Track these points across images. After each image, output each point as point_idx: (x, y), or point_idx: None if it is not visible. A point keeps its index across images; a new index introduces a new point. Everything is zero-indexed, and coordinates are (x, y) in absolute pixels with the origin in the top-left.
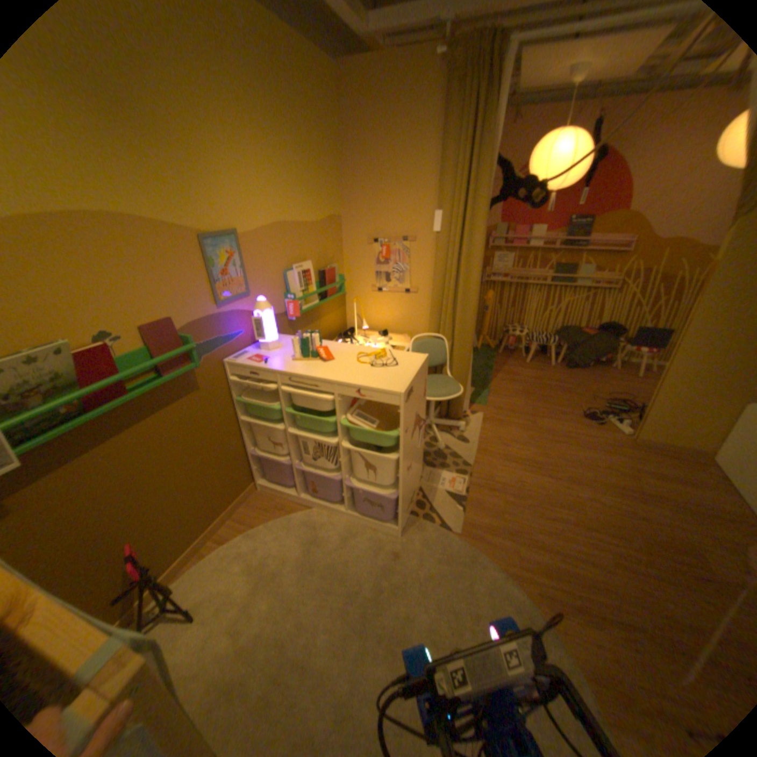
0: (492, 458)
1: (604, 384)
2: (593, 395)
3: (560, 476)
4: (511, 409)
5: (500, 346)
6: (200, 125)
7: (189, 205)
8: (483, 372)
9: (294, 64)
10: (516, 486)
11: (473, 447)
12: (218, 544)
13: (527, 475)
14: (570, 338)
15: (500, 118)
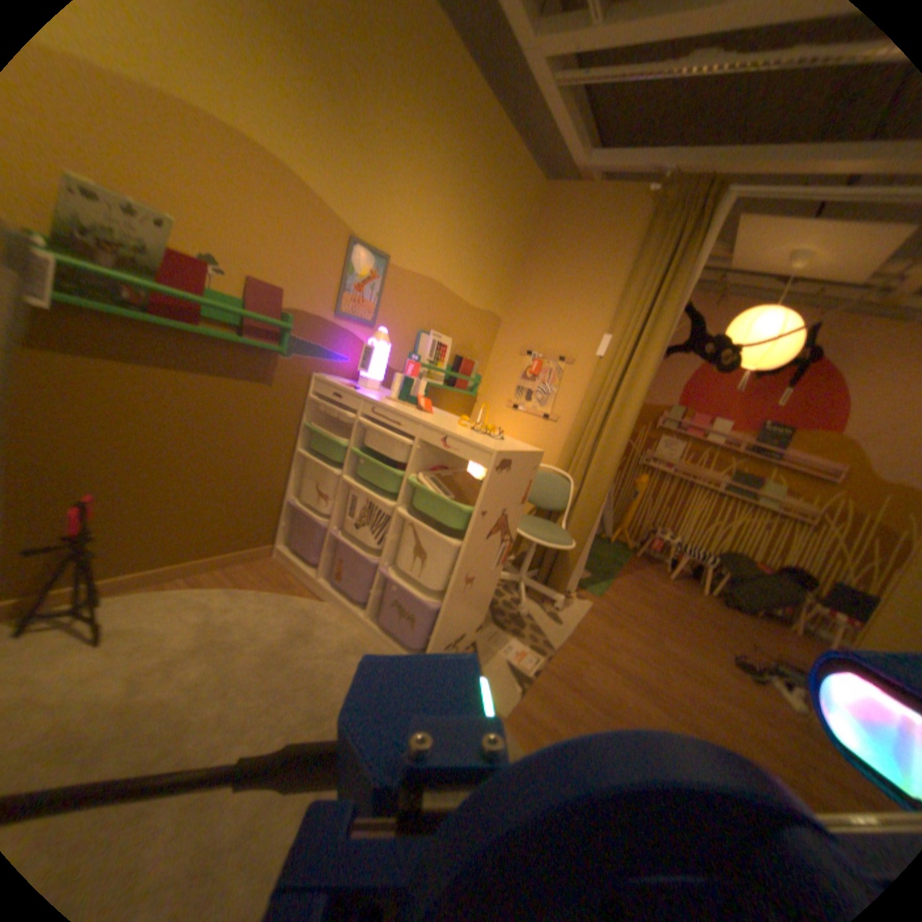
0: (587, 655)
1: (775, 644)
2: (755, 649)
3: (681, 718)
4: (633, 616)
5: (641, 552)
6: (400, 152)
7: (356, 208)
8: (610, 566)
9: (509, 162)
10: (609, 701)
11: (566, 633)
12: (192, 589)
13: (631, 695)
14: (737, 569)
15: (701, 260)
